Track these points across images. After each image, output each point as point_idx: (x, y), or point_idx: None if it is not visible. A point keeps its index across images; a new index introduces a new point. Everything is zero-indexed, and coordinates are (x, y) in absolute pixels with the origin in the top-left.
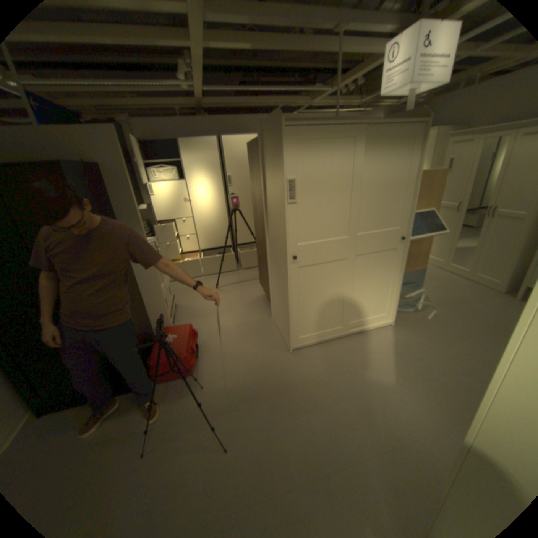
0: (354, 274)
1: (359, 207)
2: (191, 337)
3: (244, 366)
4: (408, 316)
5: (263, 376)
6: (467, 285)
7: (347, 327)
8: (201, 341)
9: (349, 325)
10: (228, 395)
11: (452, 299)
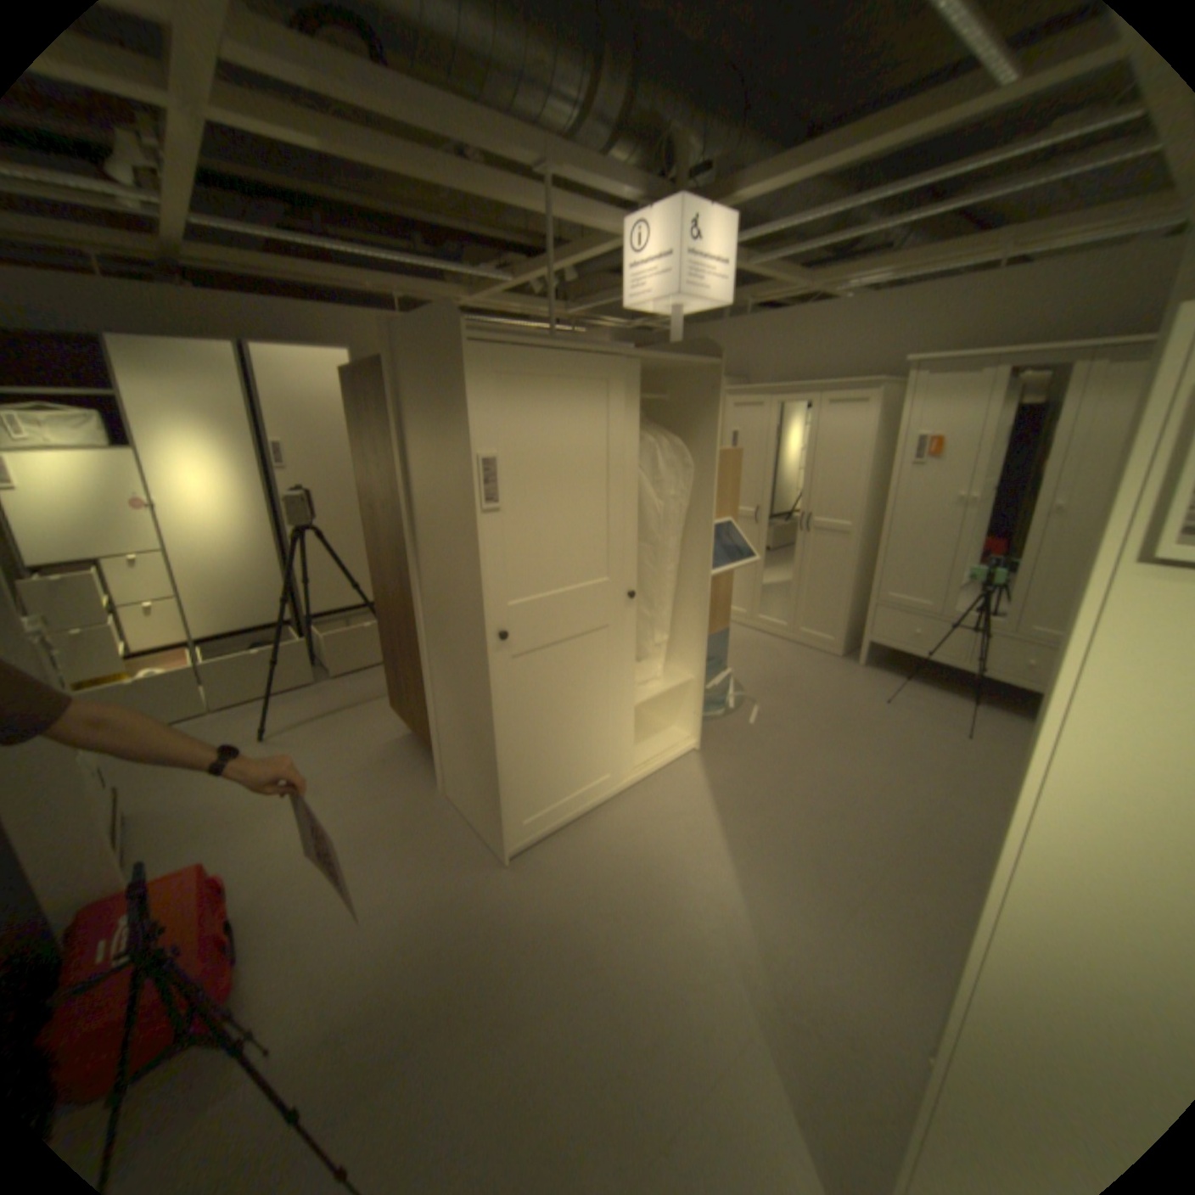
0: (623, 657)
1: (623, 519)
2: (208, 904)
3: (388, 940)
4: (718, 727)
5: (449, 952)
6: (789, 652)
7: (618, 773)
8: (236, 906)
9: (621, 769)
10: (359, 1042)
11: (776, 679)
